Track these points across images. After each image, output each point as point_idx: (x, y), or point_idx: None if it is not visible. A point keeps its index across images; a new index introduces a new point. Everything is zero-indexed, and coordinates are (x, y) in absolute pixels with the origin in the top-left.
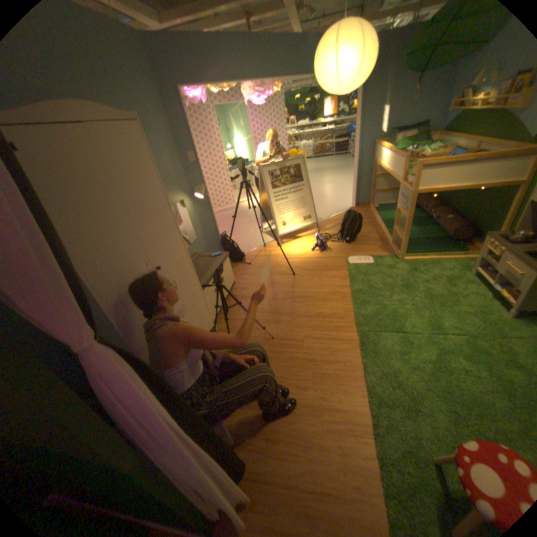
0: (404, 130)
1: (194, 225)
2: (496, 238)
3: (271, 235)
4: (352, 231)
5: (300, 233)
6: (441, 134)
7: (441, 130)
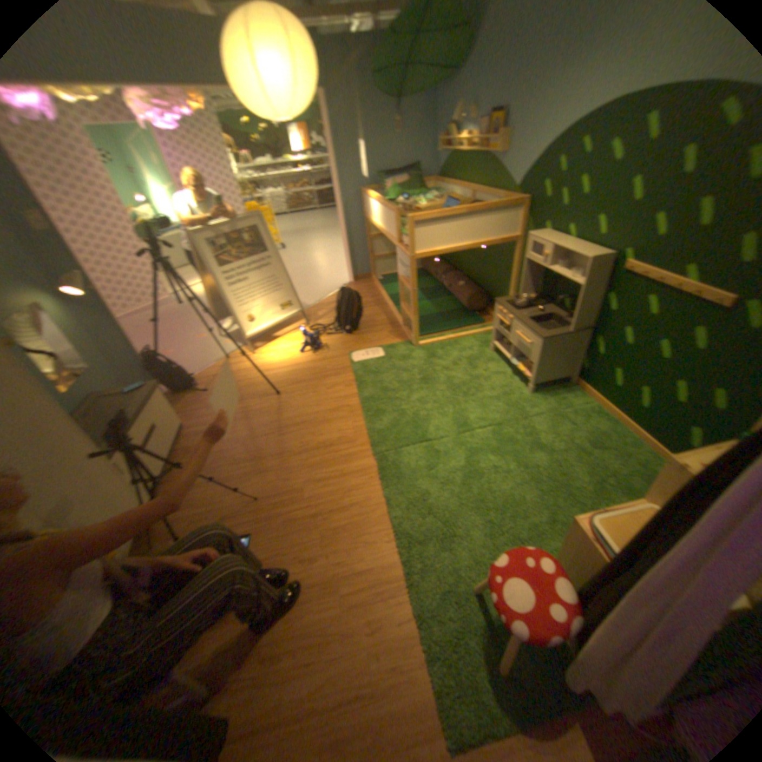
0: (391, 175)
1: (74, 345)
2: (503, 305)
3: (235, 339)
4: (353, 316)
5: (280, 328)
6: (435, 181)
7: (434, 175)
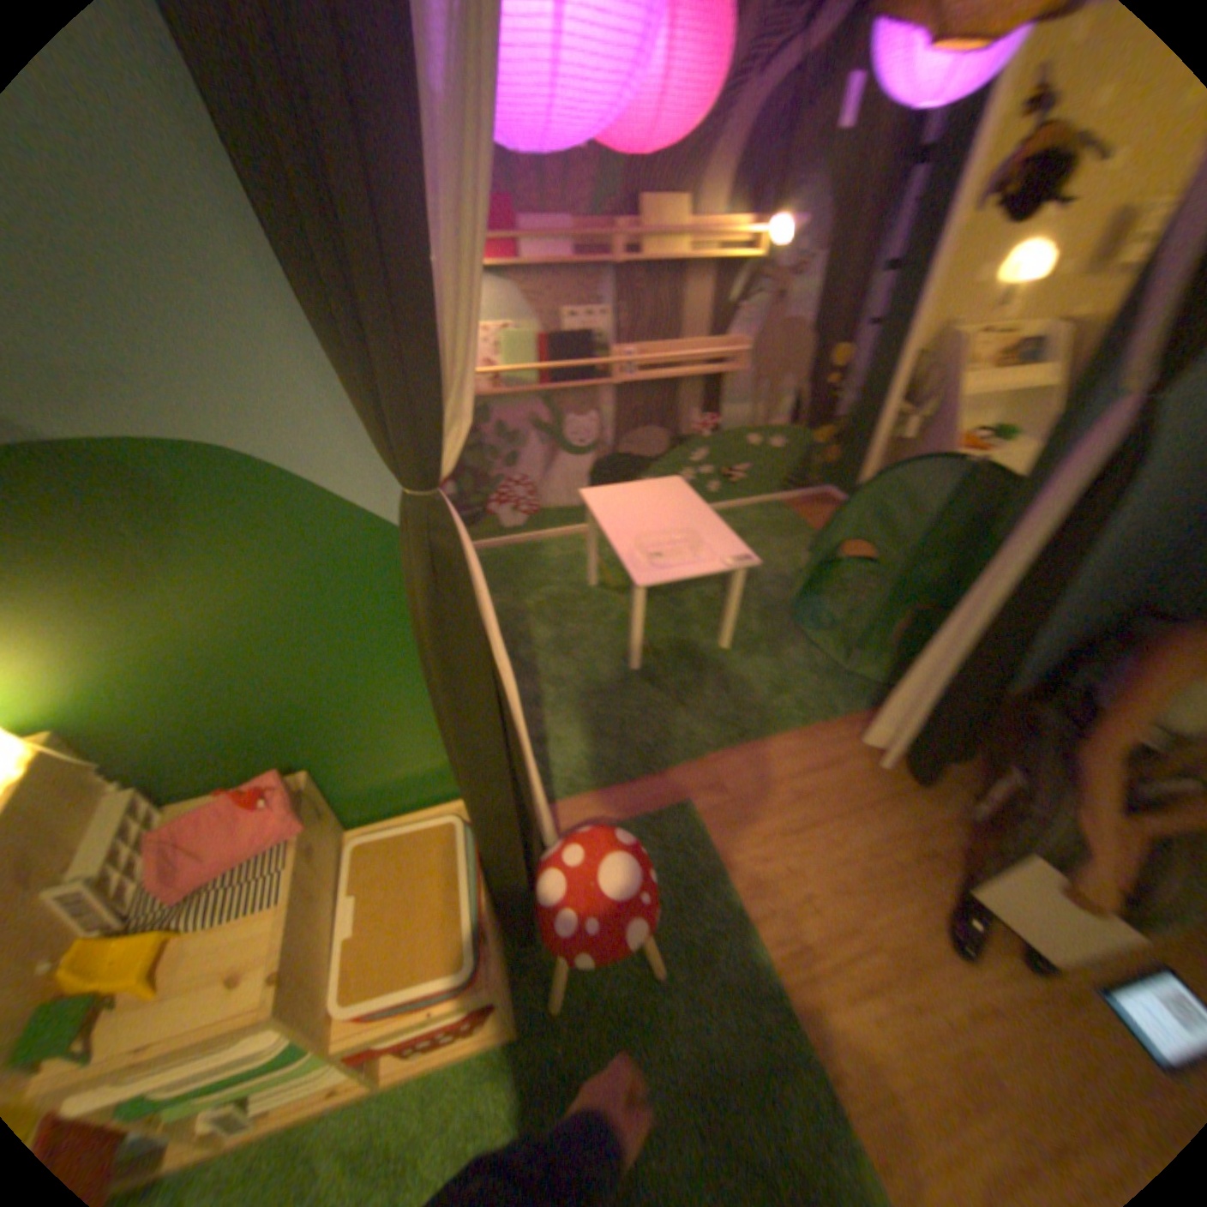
0: None
1: None
2: None
3: None
4: None
5: None
6: None
7: None
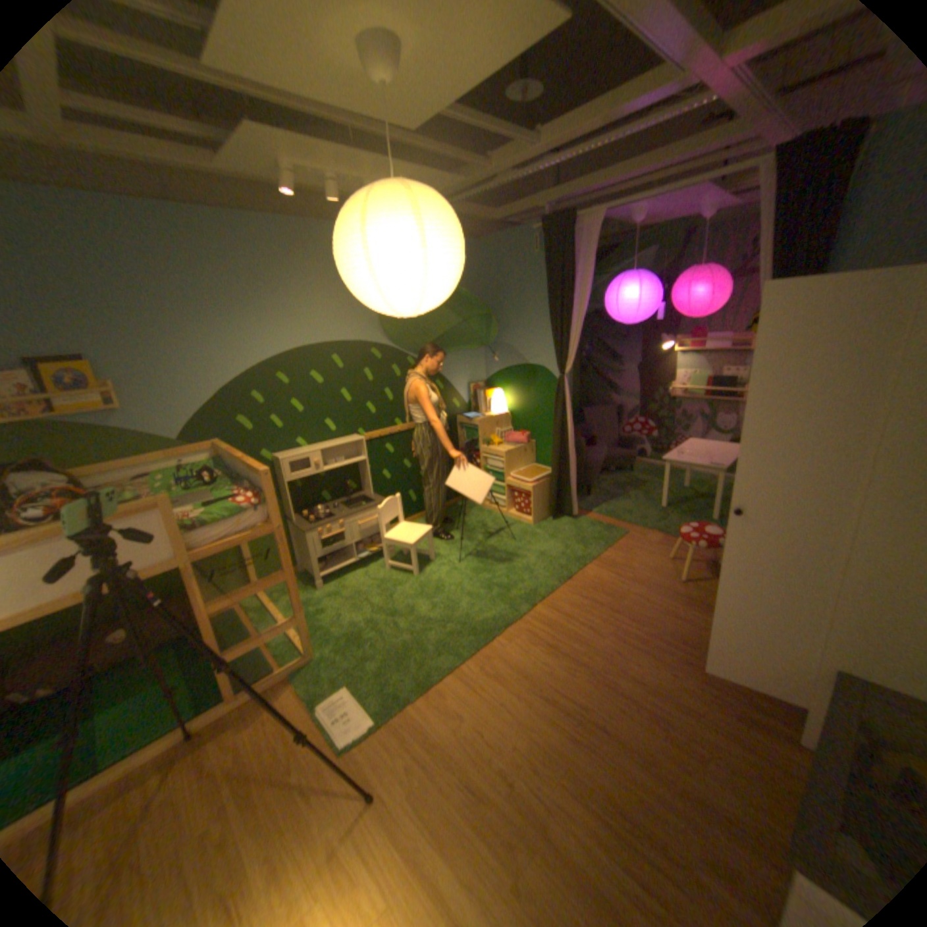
0: None
1: None
2: (320, 525)
3: None
4: None
5: None
6: None
7: None
